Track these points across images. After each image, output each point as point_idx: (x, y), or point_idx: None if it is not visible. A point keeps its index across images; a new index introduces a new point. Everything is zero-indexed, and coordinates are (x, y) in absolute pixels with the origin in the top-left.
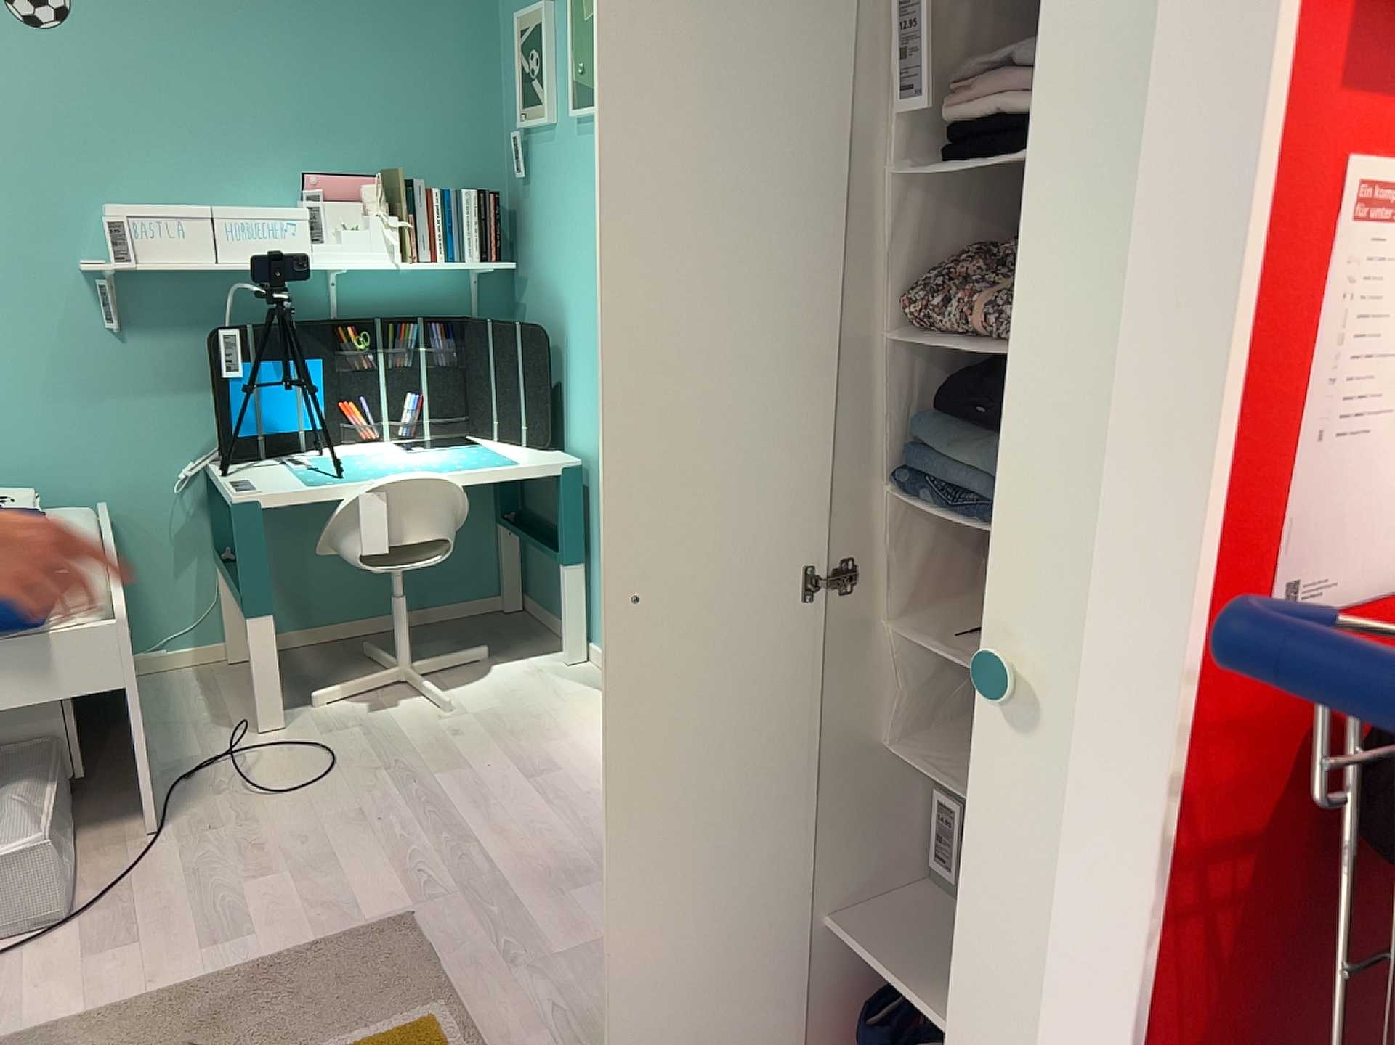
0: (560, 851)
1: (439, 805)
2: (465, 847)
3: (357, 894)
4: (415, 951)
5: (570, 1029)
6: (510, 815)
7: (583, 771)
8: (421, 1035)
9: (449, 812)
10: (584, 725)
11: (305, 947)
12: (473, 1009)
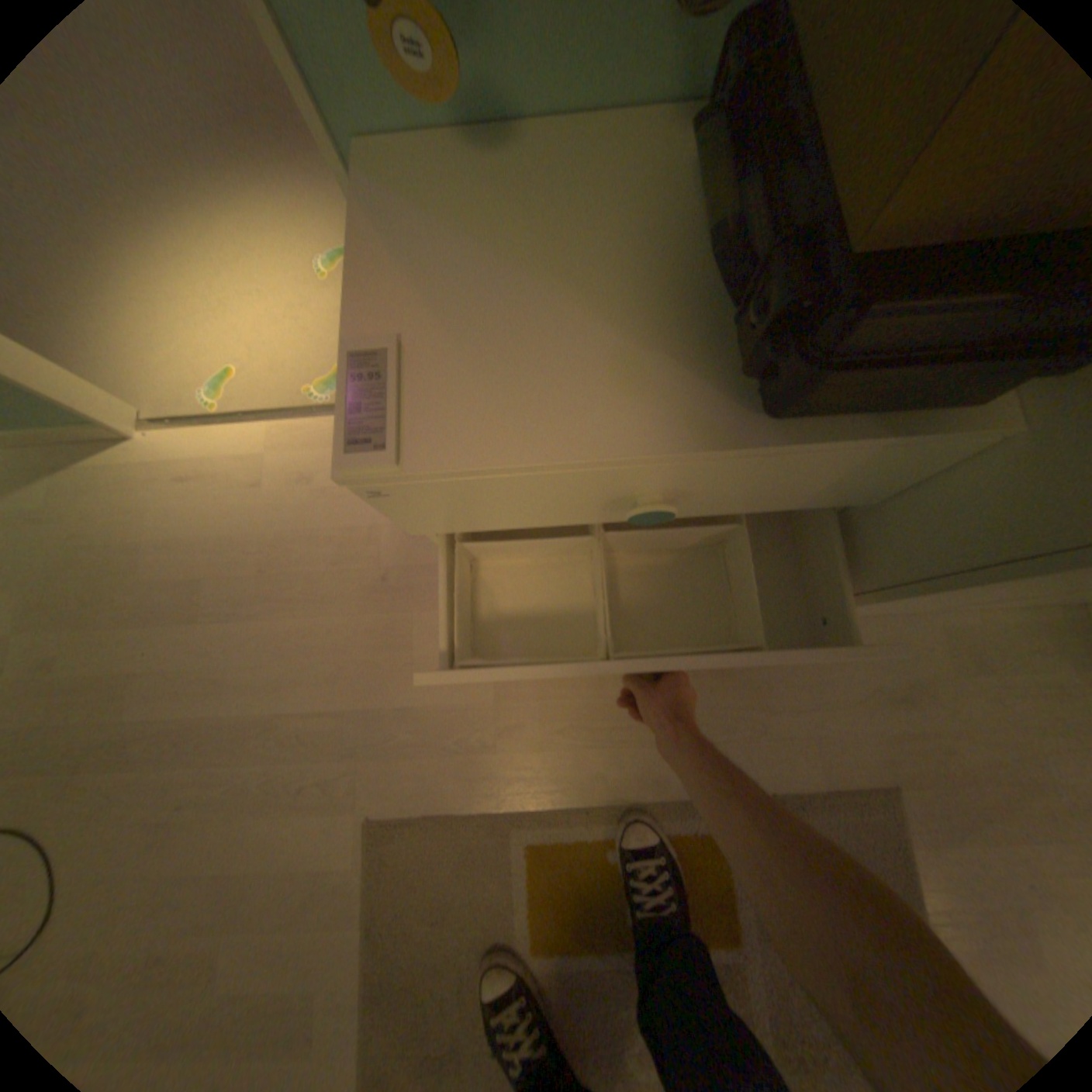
0: (342, 640)
1: (184, 734)
2: (282, 733)
3: (300, 868)
4: (425, 836)
5: (589, 730)
6: (250, 665)
7: (214, 559)
8: (541, 864)
9: (208, 727)
10: (122, 520)
11: (363, 945)
12: (528, 804)
